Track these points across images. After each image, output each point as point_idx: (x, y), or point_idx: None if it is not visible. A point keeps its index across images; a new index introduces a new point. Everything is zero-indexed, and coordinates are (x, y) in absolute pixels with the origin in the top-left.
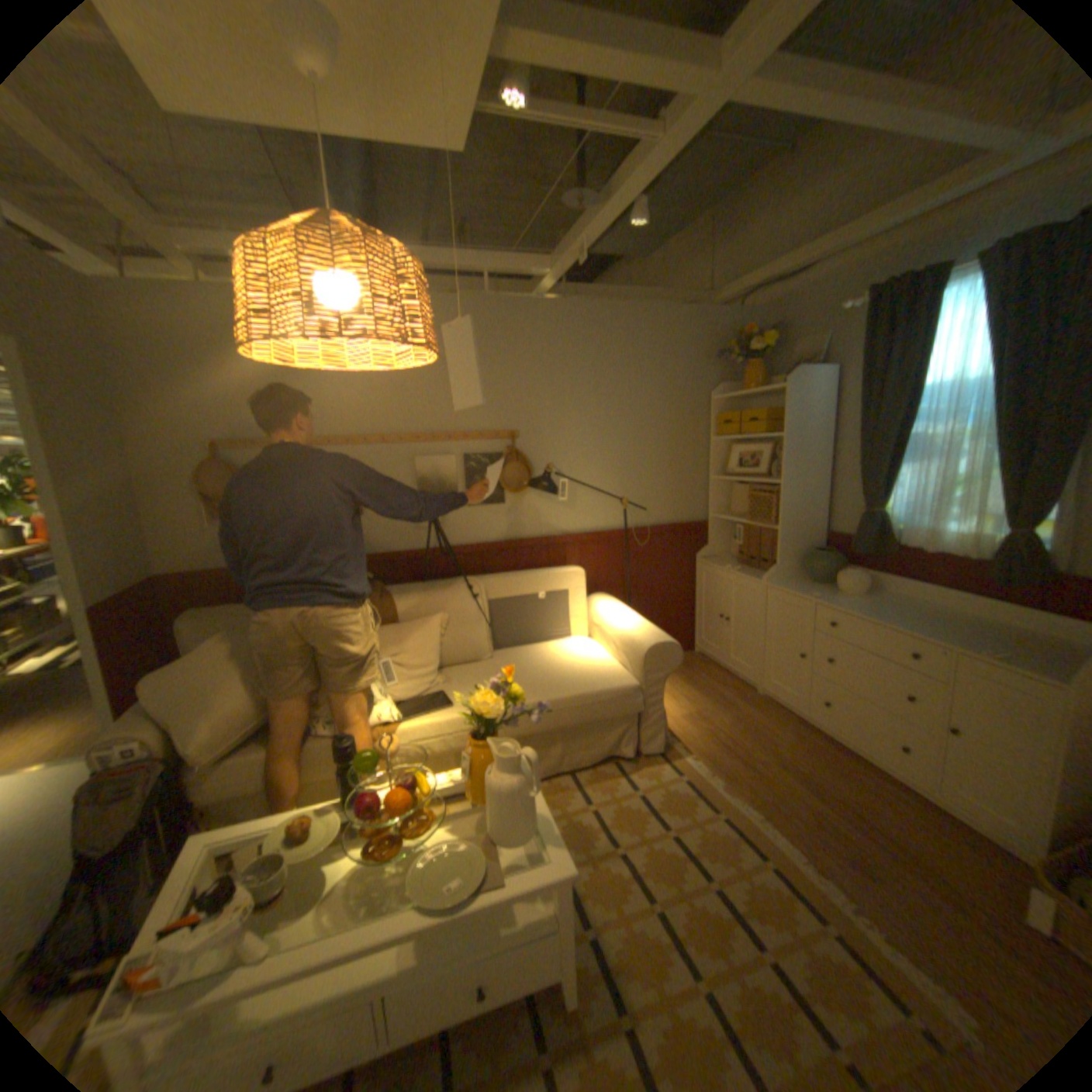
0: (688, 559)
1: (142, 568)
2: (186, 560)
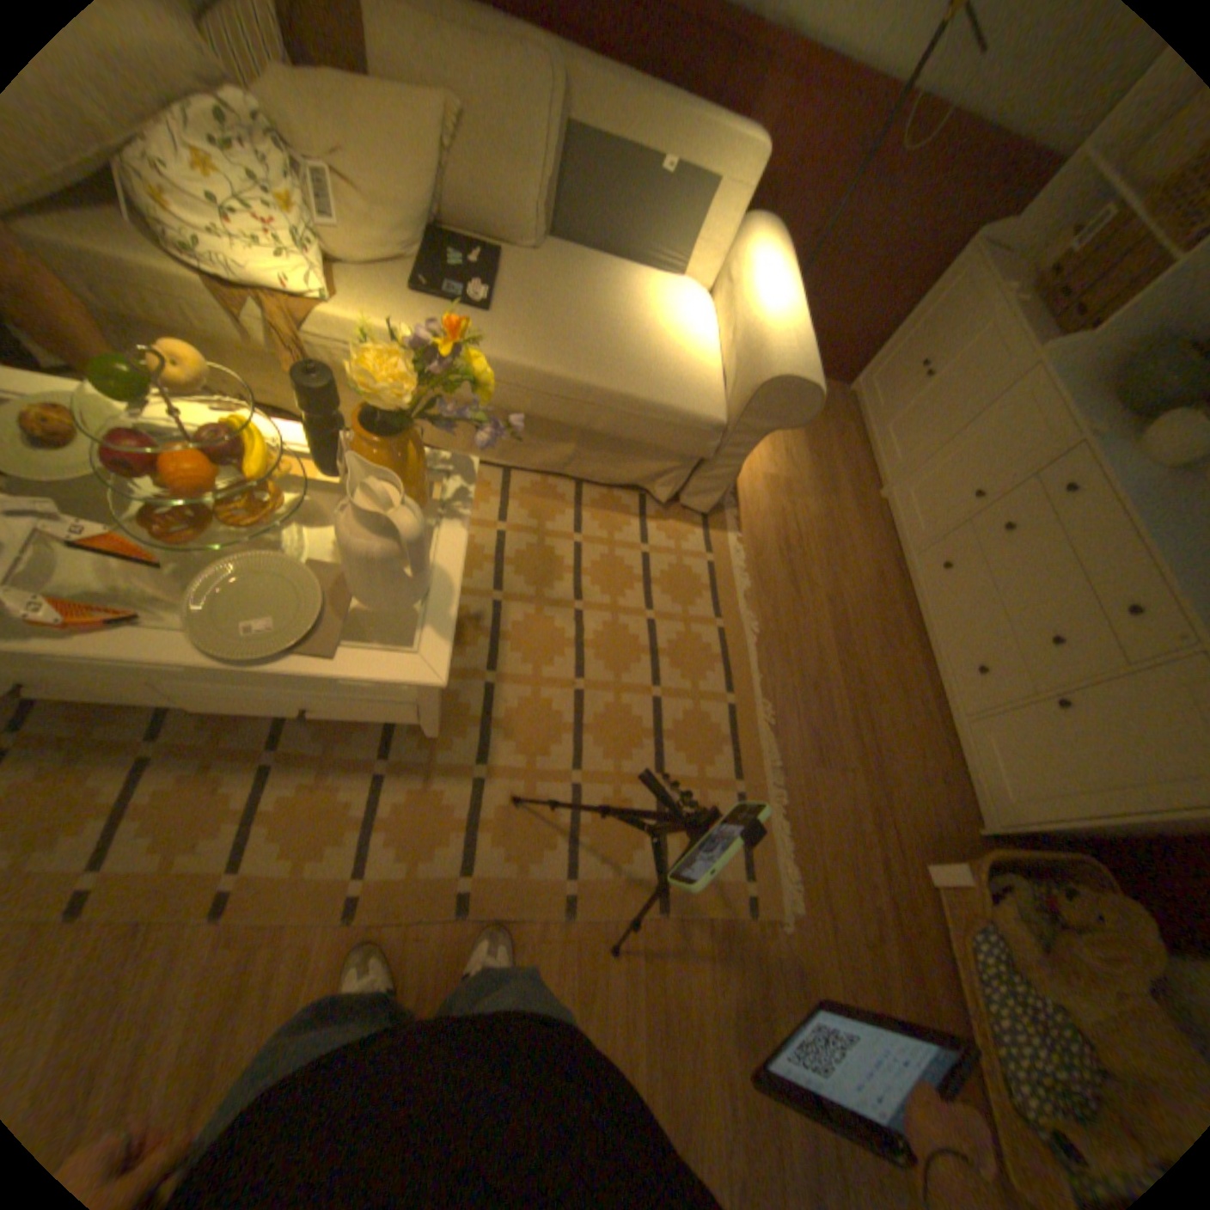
0: (962, 232)
1: None
2: None
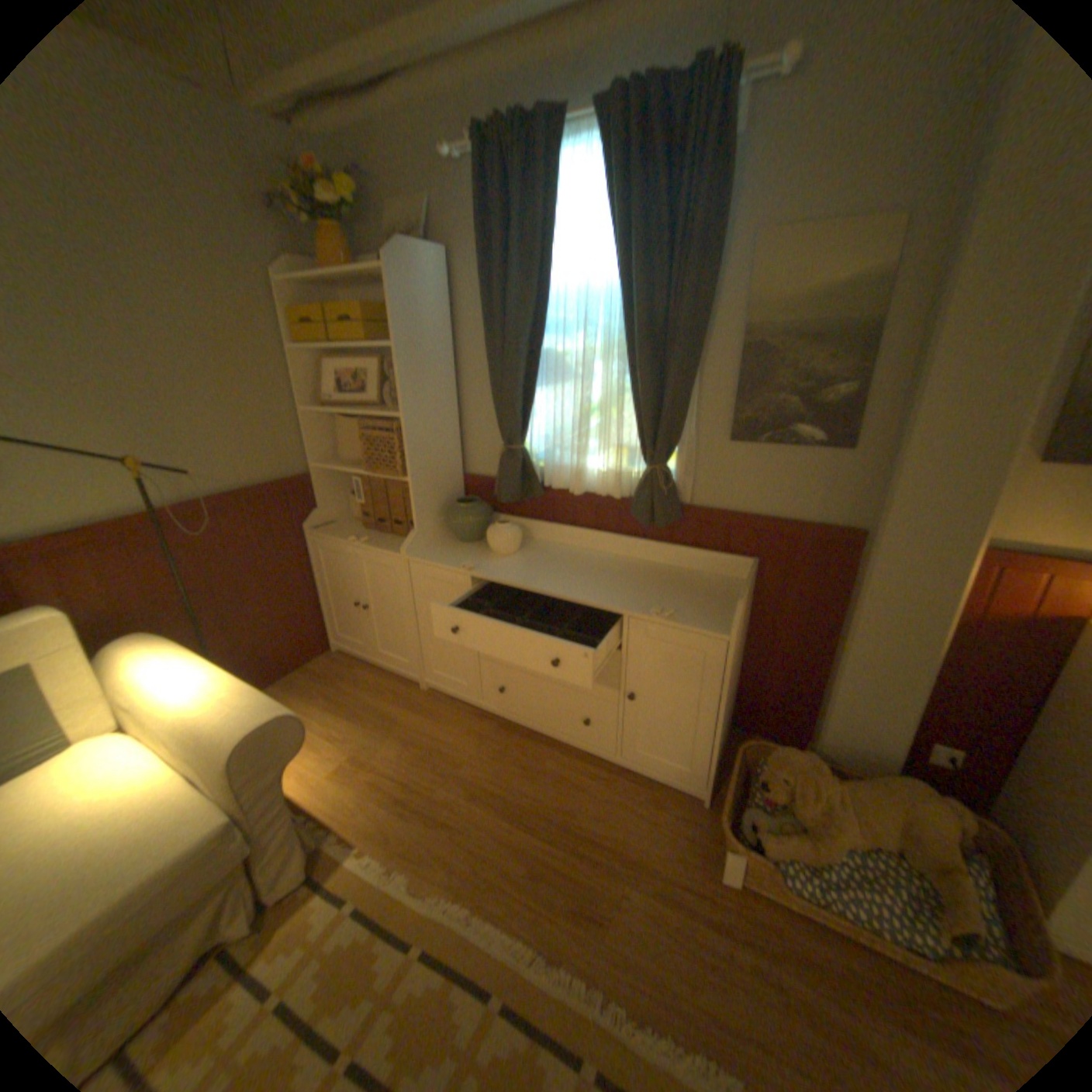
0: (291, 533)
1: None
2: None
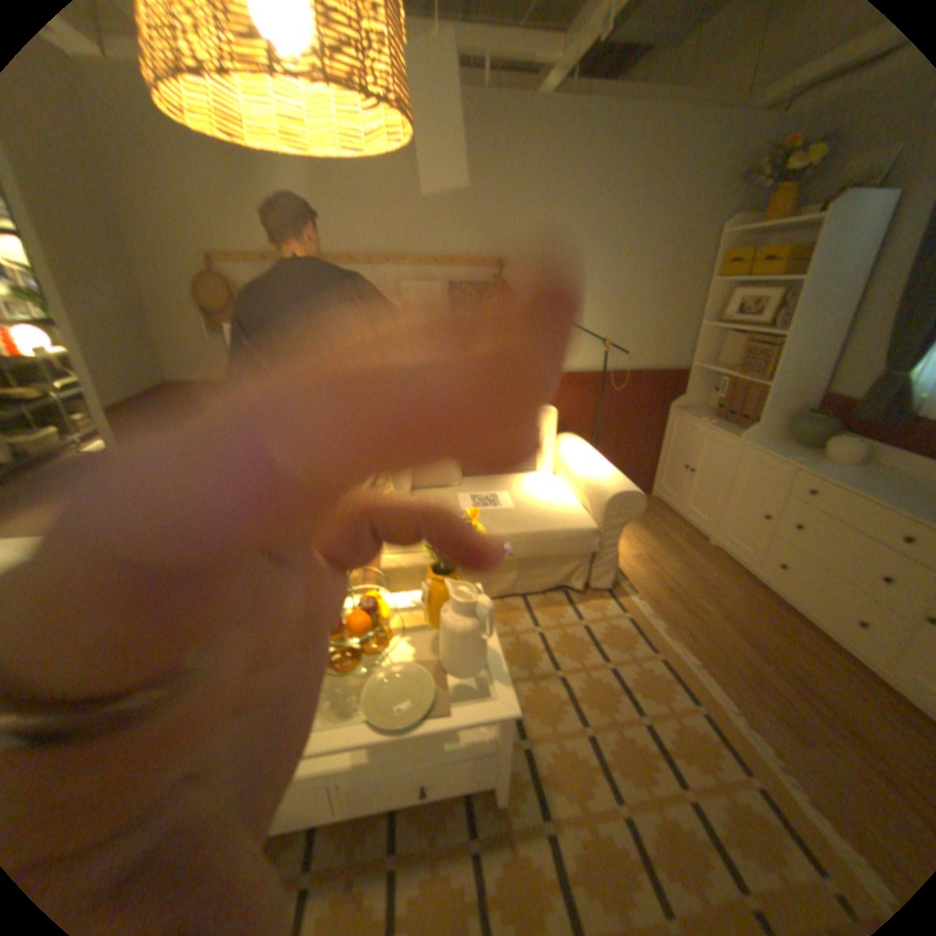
0: (661, 407)
1: (153, 372)
2: (192, 369)
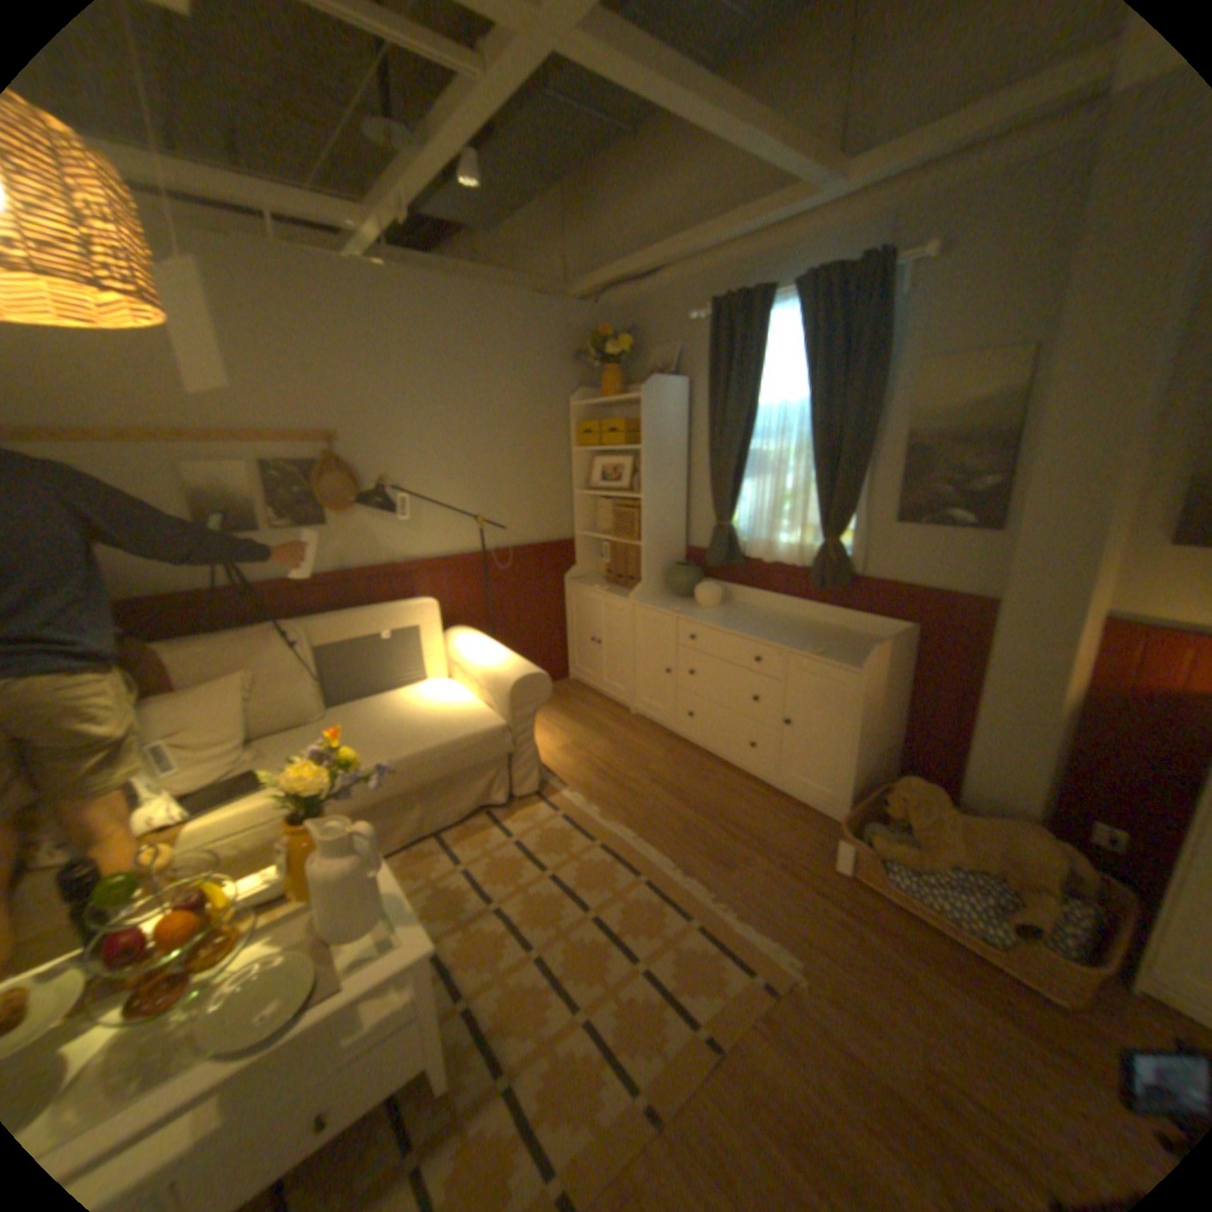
0: (557, 582)
1: None
2: None
